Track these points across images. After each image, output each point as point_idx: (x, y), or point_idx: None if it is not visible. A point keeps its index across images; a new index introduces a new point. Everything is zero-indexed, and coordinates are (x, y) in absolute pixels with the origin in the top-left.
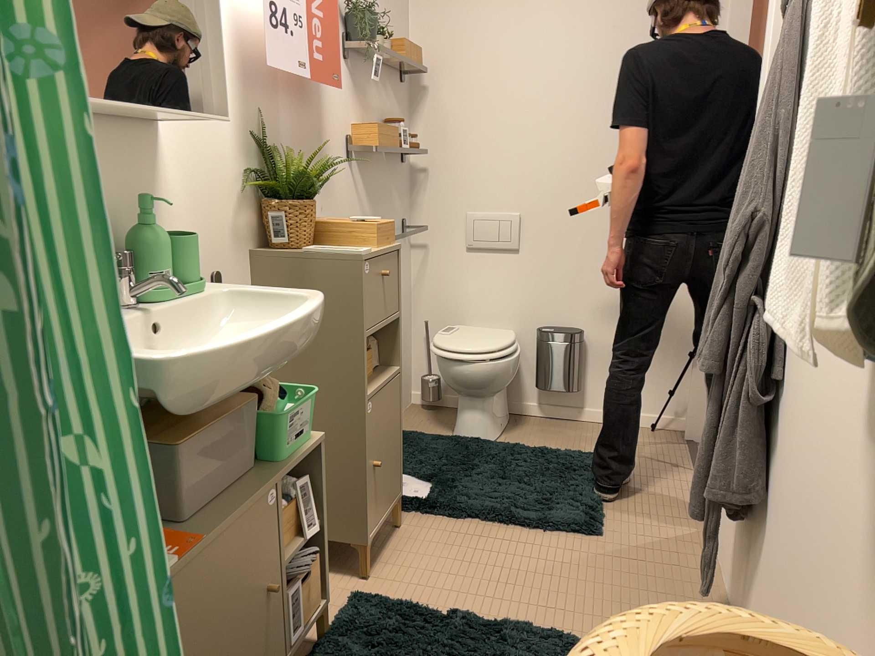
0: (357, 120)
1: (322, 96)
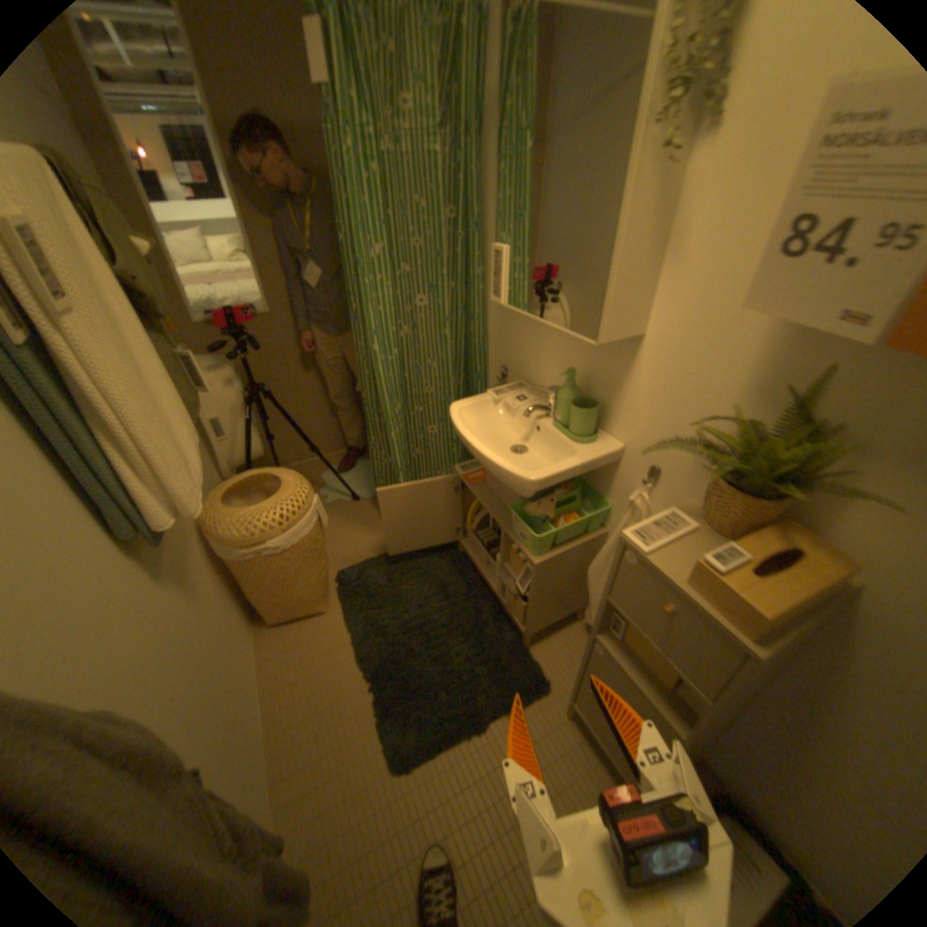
0: None
1: None
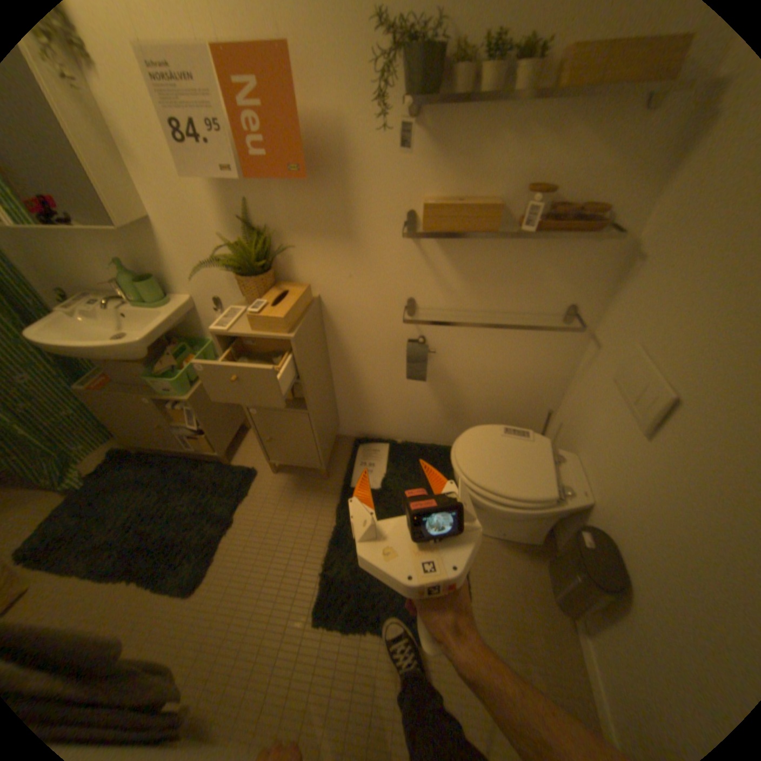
0: (436, 184)
1: (347, 167)
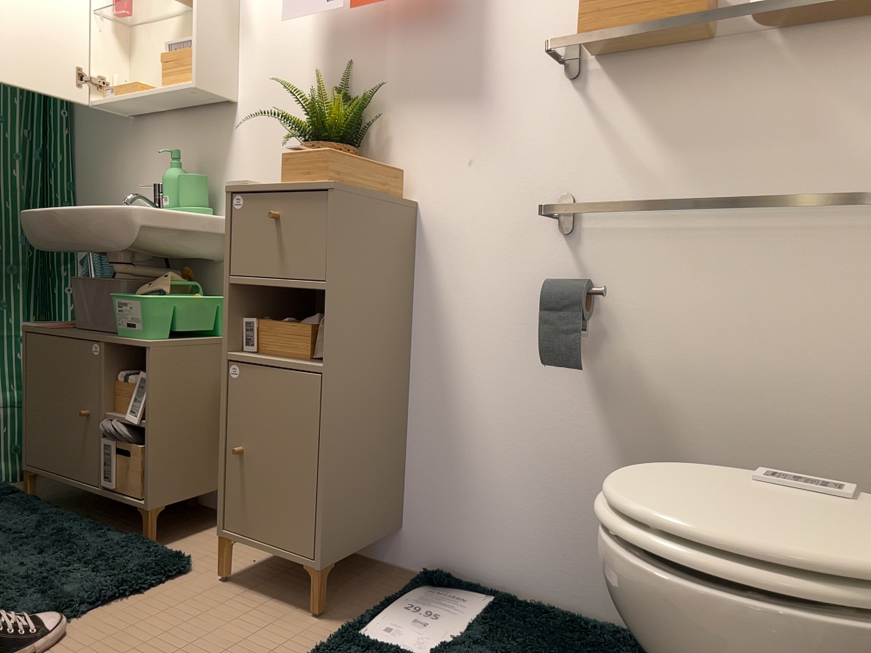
0: None
1: None
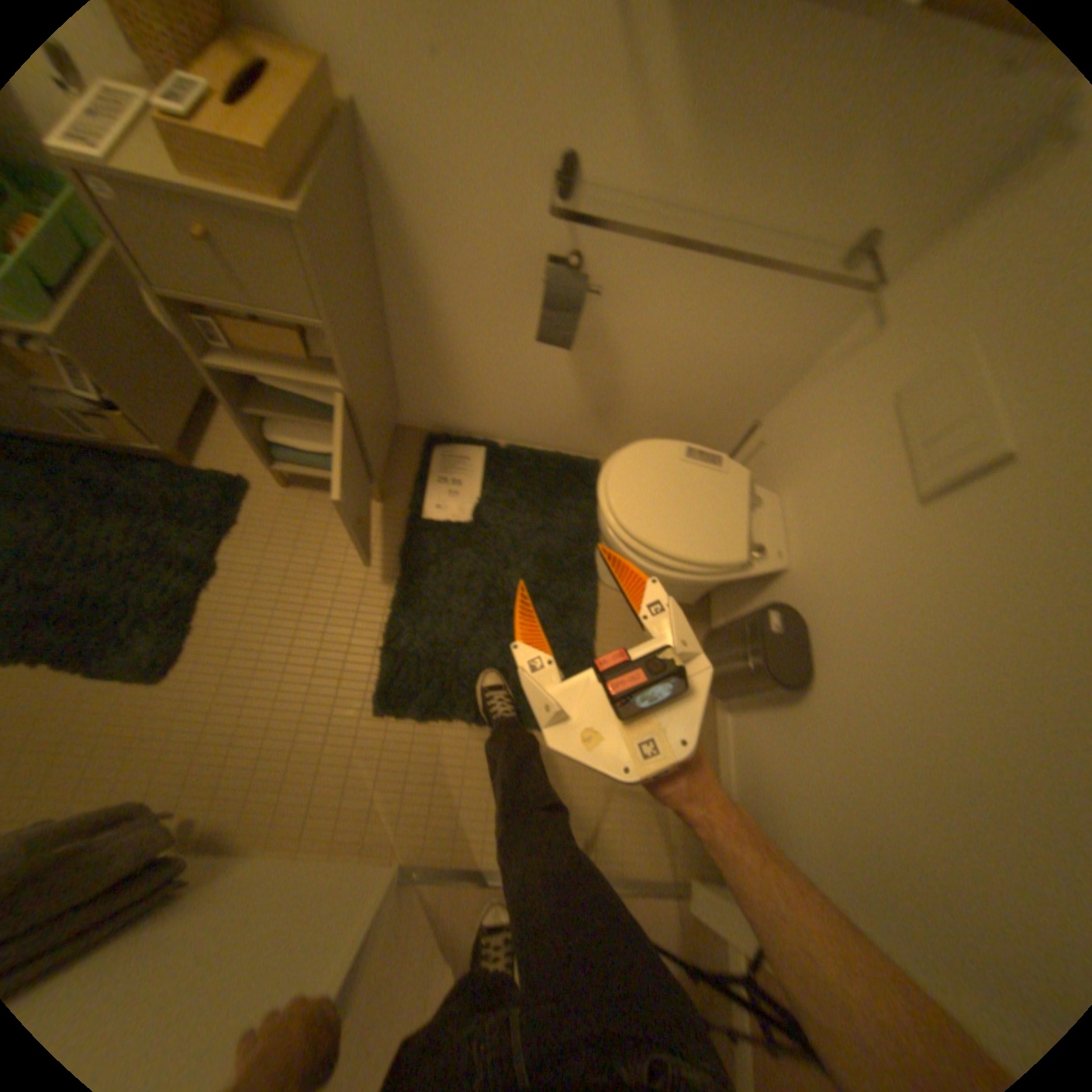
0: None
1: None
